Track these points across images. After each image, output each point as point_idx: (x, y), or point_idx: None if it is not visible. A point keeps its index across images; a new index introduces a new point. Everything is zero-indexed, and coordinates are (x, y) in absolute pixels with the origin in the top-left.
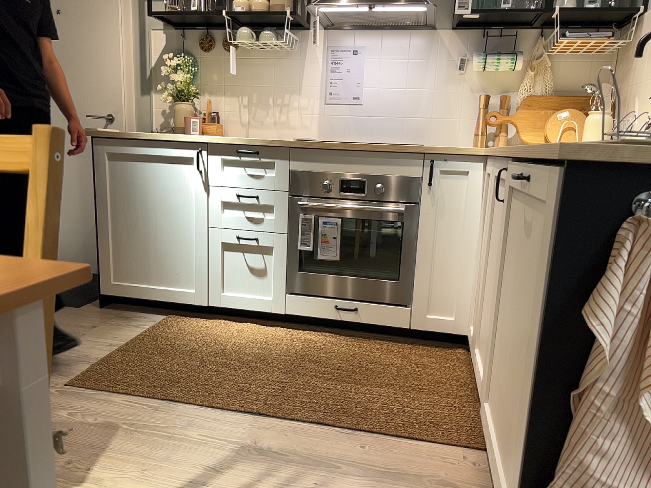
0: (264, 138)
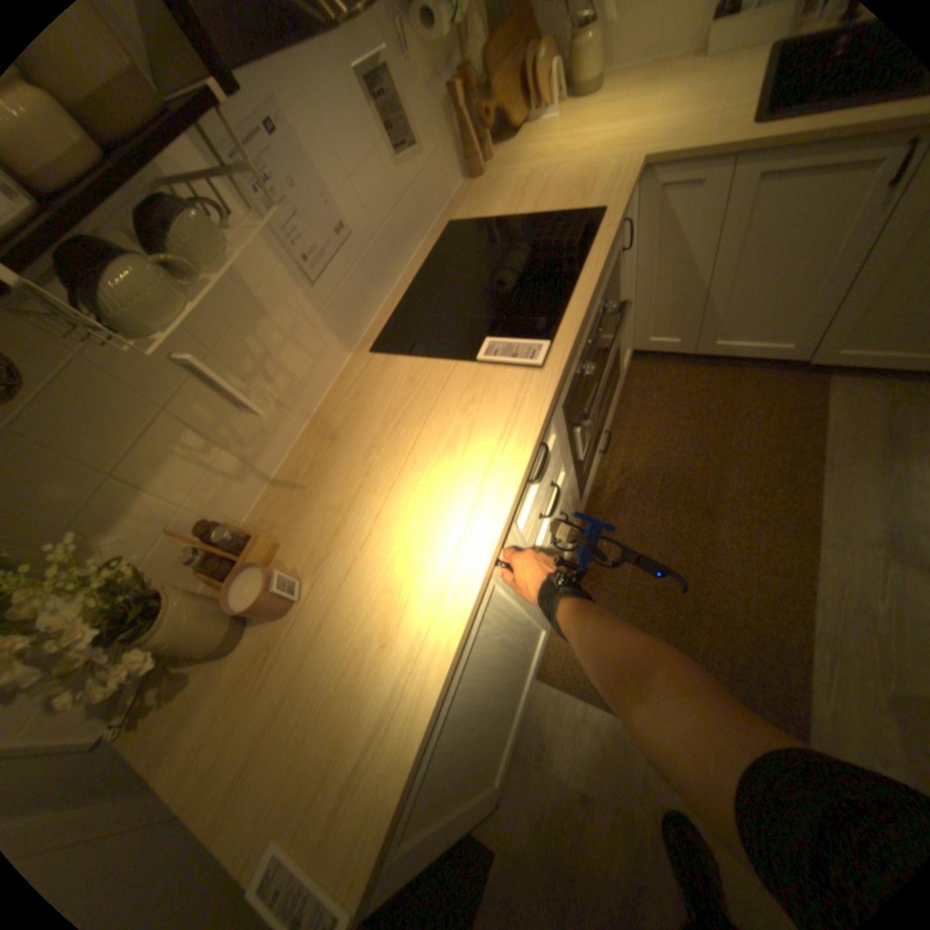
0: (288, 444)
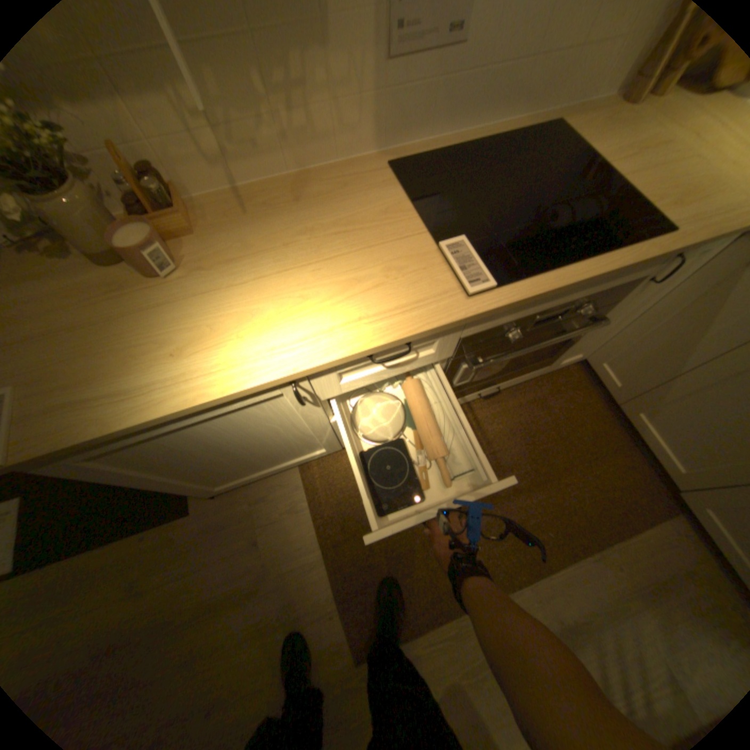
0: (269, 172)
